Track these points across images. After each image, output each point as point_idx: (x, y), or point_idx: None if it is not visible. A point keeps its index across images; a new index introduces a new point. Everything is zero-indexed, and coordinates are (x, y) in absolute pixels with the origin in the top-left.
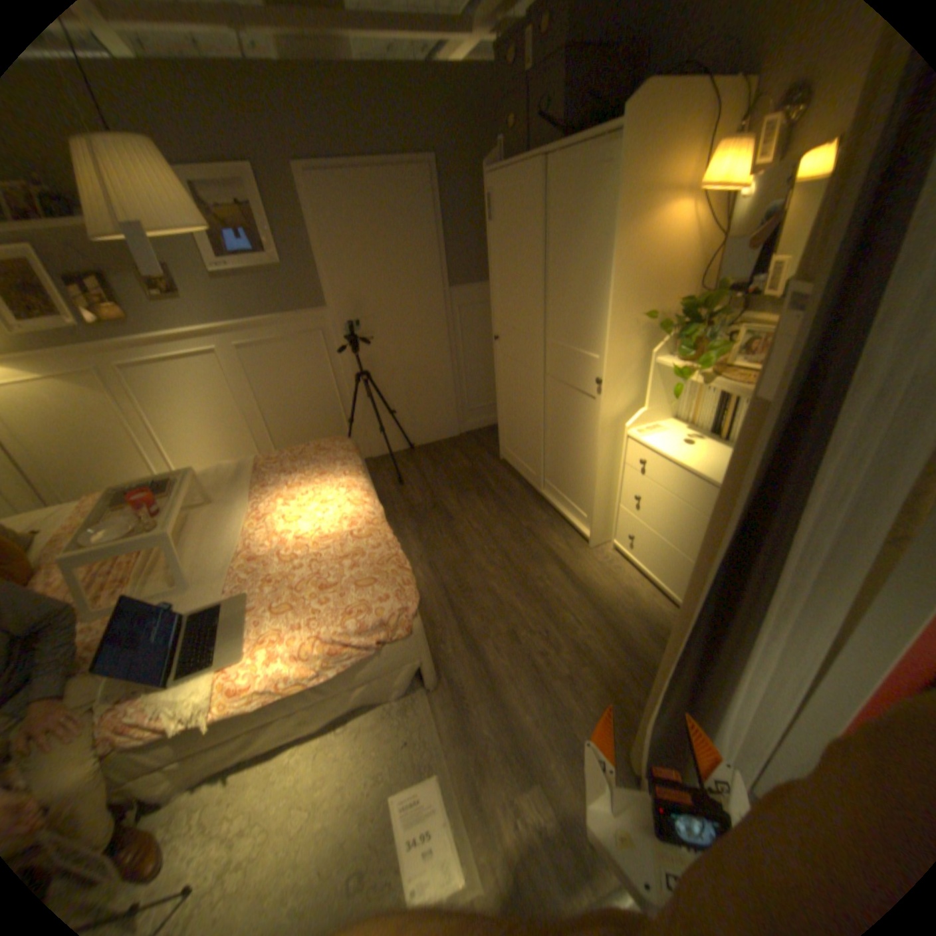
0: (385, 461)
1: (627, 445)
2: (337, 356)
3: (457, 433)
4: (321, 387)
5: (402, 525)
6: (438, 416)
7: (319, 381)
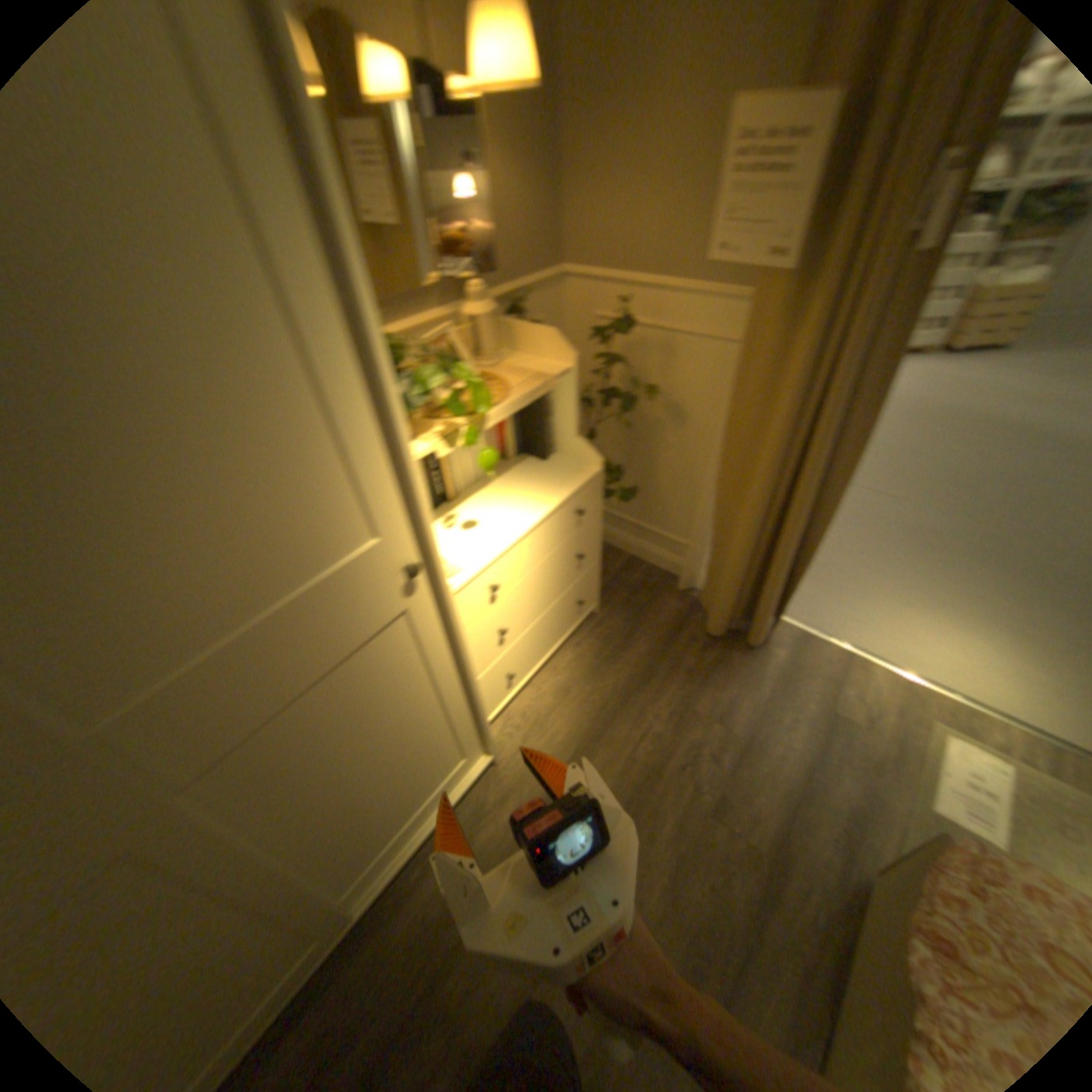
0: None
1: (461, 606)
2: None
3: None
4: None
5: None
6: None
7: None
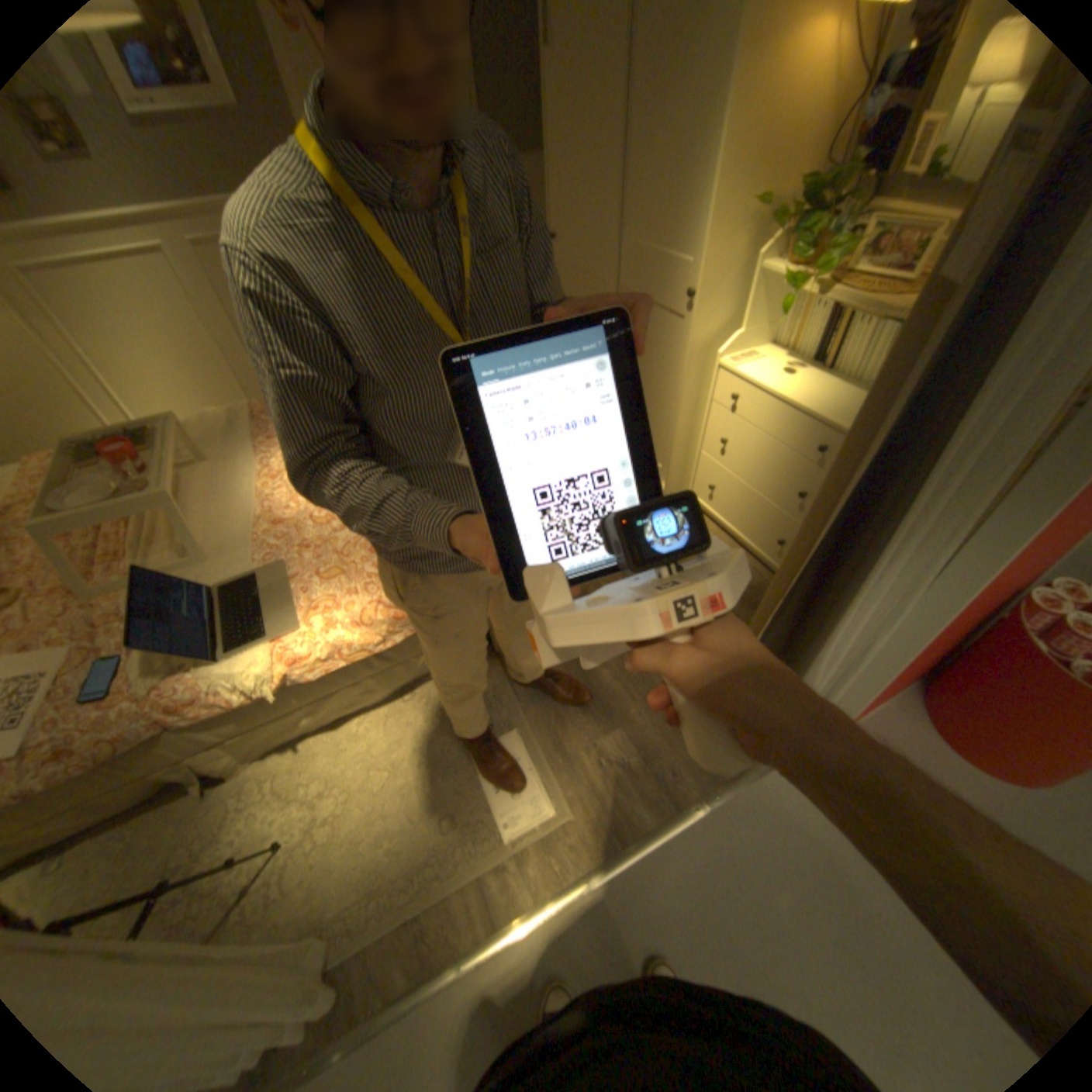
0: None
1: (716, 377)
2: None
3: None
4: None
5: None
6: None
7: None
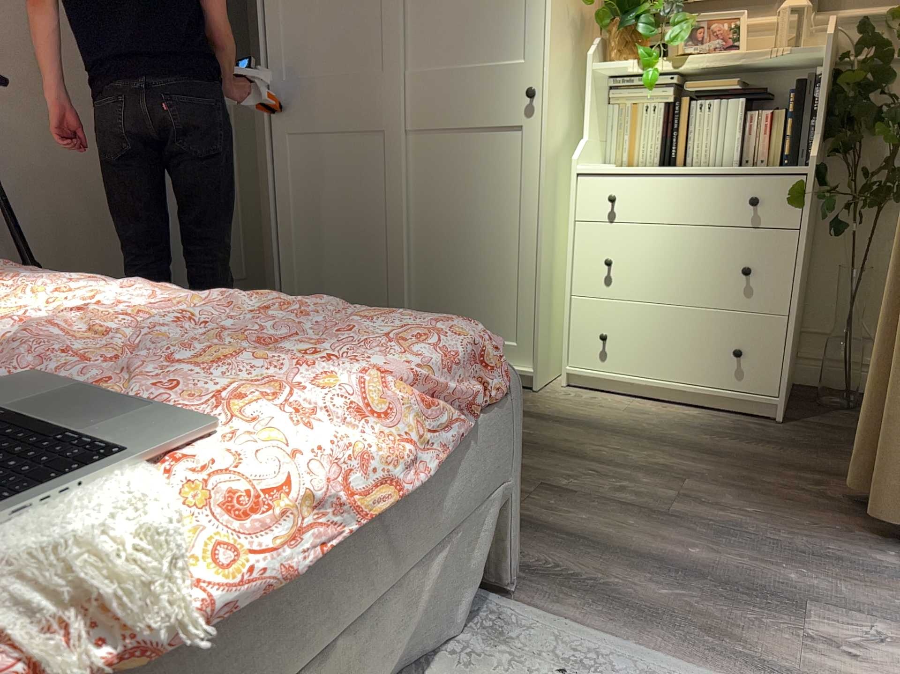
0: None
1: (575, 190)
2: None
3: None
4: None
5: None
6: None
7: None
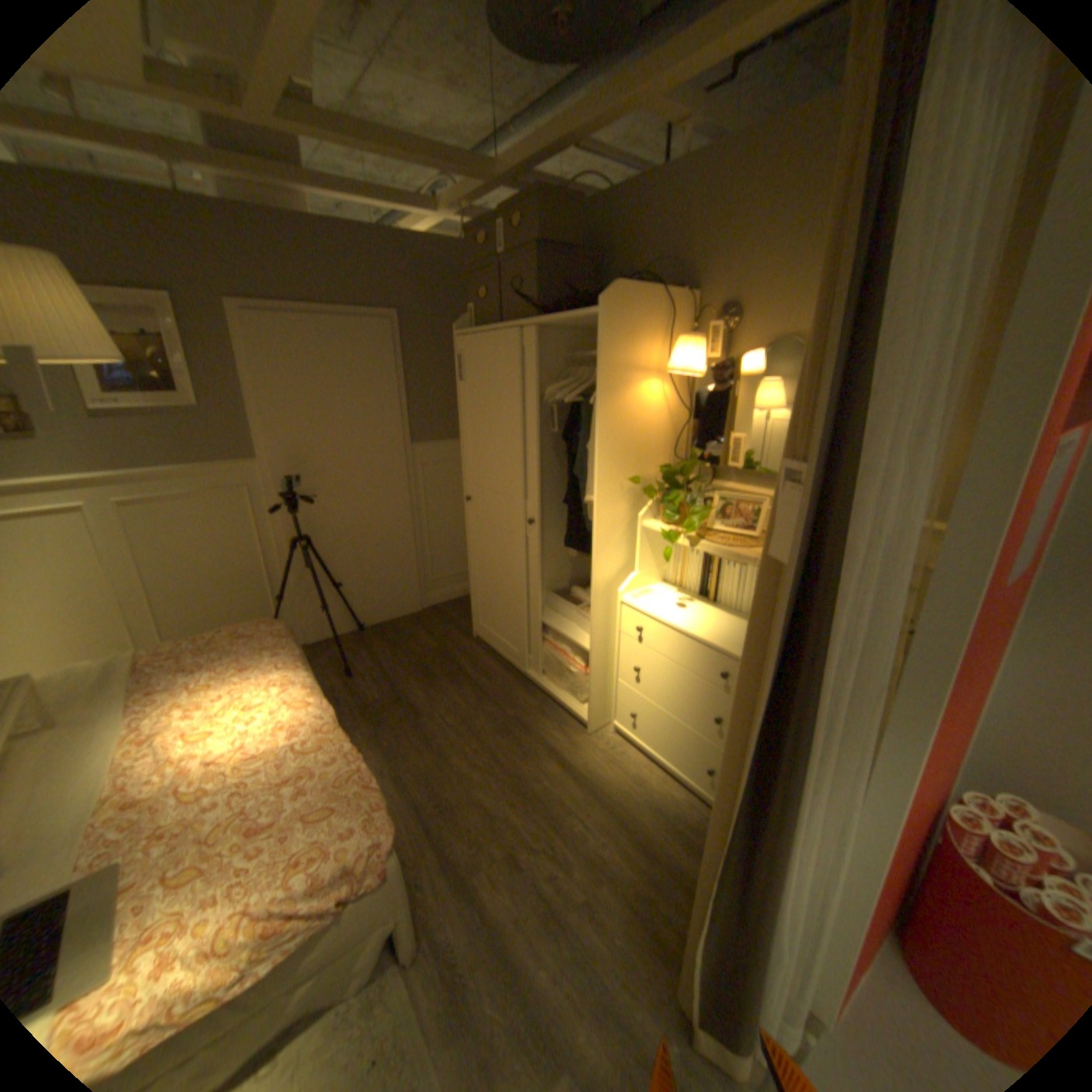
0: (324, 648)
1: (620, 612)
2: (266, 517)
3: (418, 607)
4: (240, 554)
5: (353, 729)
6: (395, 588)
7: (238, 546)
